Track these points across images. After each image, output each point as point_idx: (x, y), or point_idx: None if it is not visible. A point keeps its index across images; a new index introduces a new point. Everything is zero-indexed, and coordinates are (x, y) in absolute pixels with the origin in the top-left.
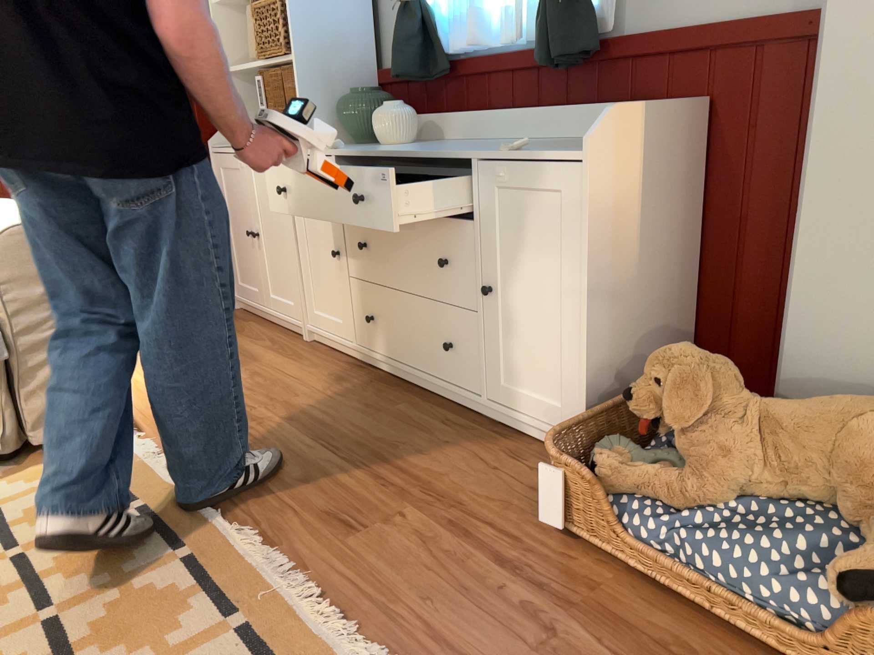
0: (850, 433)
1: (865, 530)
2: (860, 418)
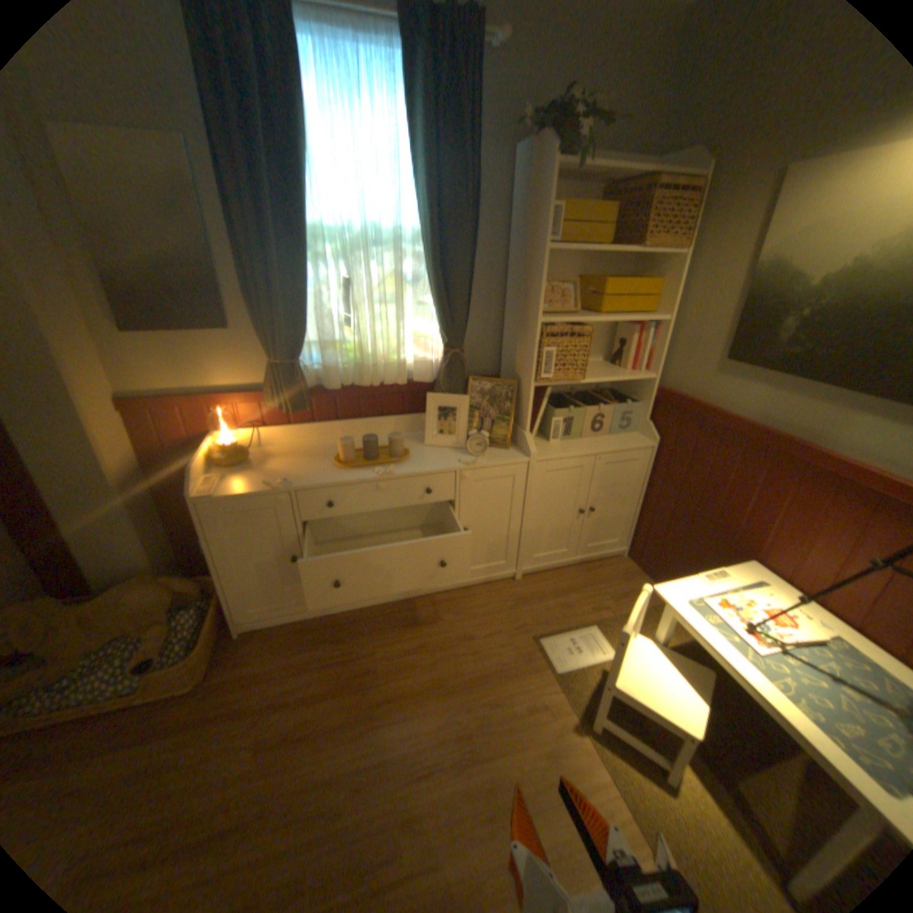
0: (121, 606)
1: (143, 639)
2: (123, 598)
